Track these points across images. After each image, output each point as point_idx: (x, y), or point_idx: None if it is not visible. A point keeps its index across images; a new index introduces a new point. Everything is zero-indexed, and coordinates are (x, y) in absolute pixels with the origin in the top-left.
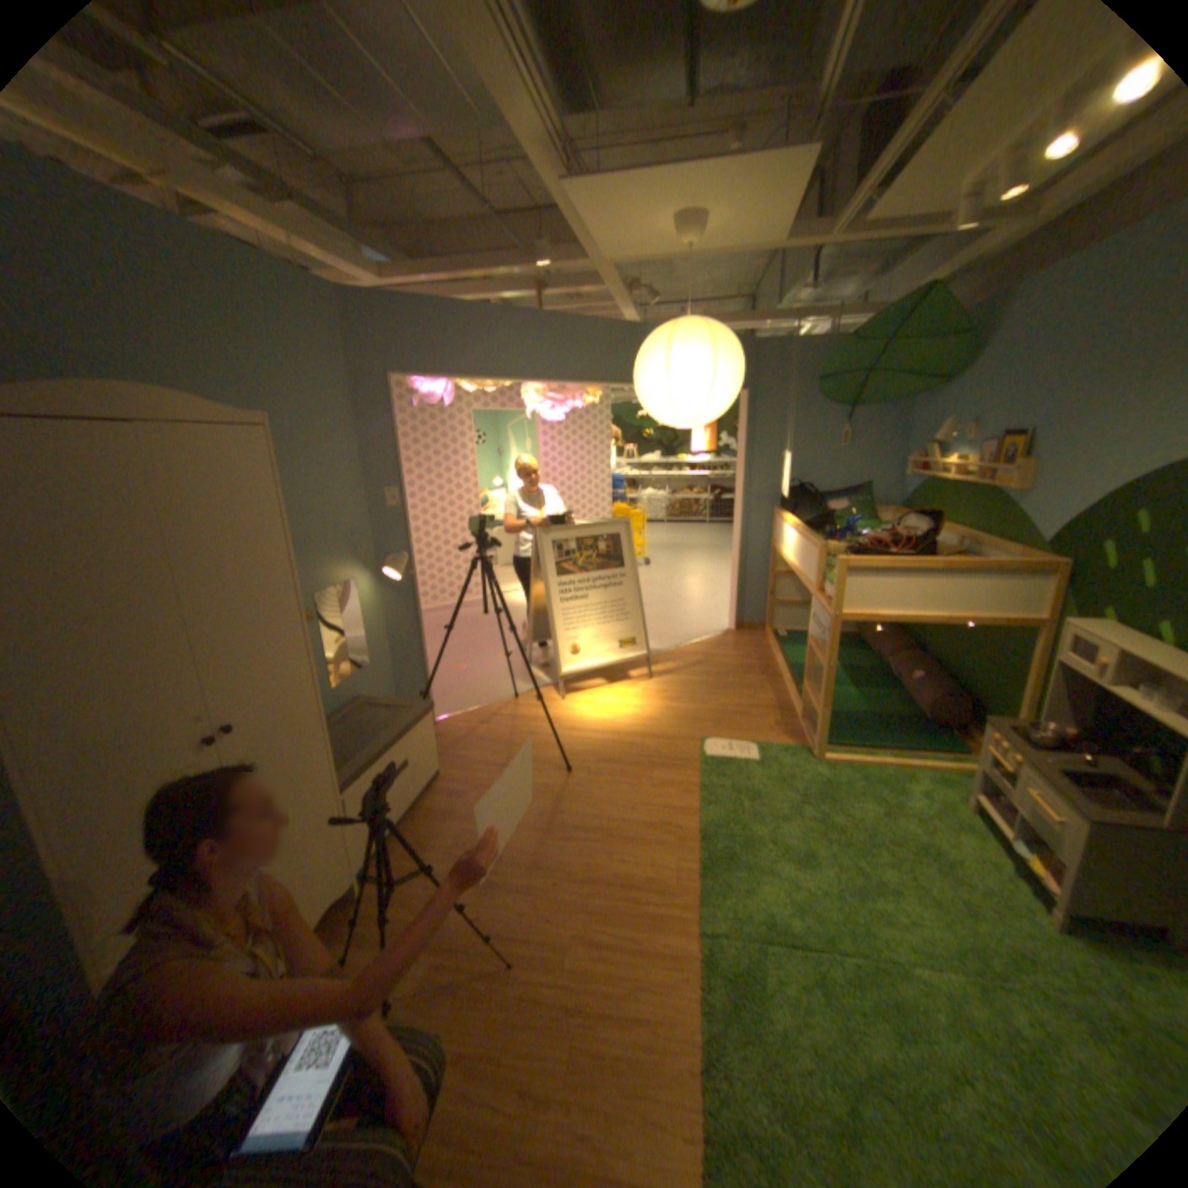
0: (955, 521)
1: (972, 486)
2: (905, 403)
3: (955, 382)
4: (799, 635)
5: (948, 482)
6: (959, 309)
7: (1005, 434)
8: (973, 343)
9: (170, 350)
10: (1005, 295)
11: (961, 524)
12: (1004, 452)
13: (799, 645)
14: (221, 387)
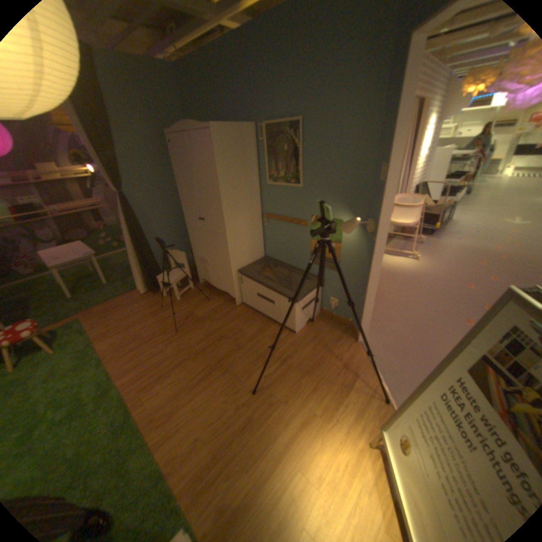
0: None
1: None
2: None
3: None
4: None
5: None
6: None
7: None
8: None
9: (271, 87)
10: None
11: None
12: None
13: None
14: (288, 98)
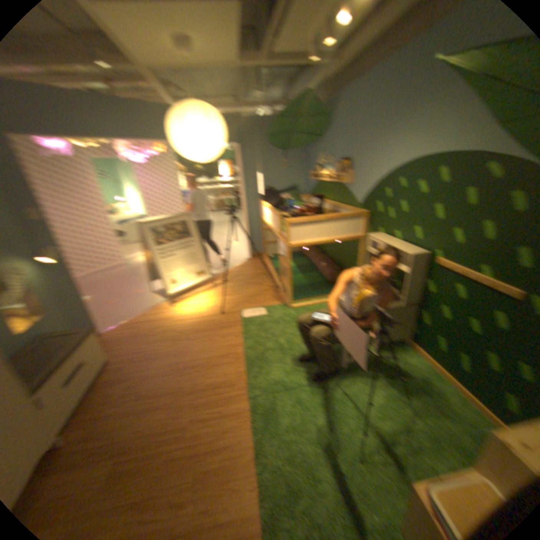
0: (328, 198)
1: (332, 182)
2: (305, 147)
3: (322, 137)
4: (277, 255)
5: (324, 181)
6: (319, 102)
7: (341, 159)
8: (326, 118)
9: None
10: (335, 97)
11: (330, 199)
12: (342, 167)
13: (277, 259)
14: None
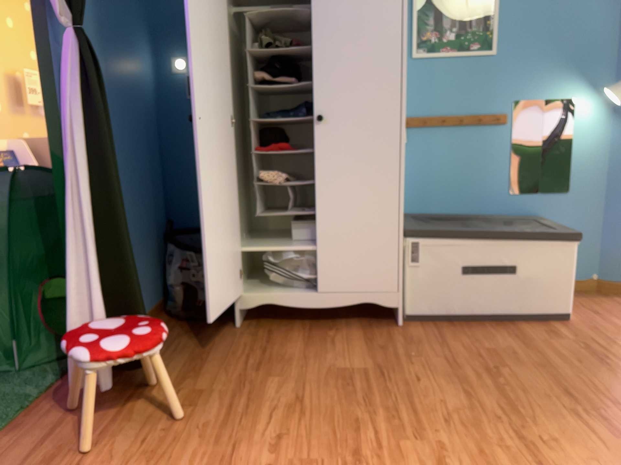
0: None
1: None
2: None
3: None
4: None
5: None
6: None
7: None
8: None
9: None
10: None
11: None
12: None
13: None
14: None
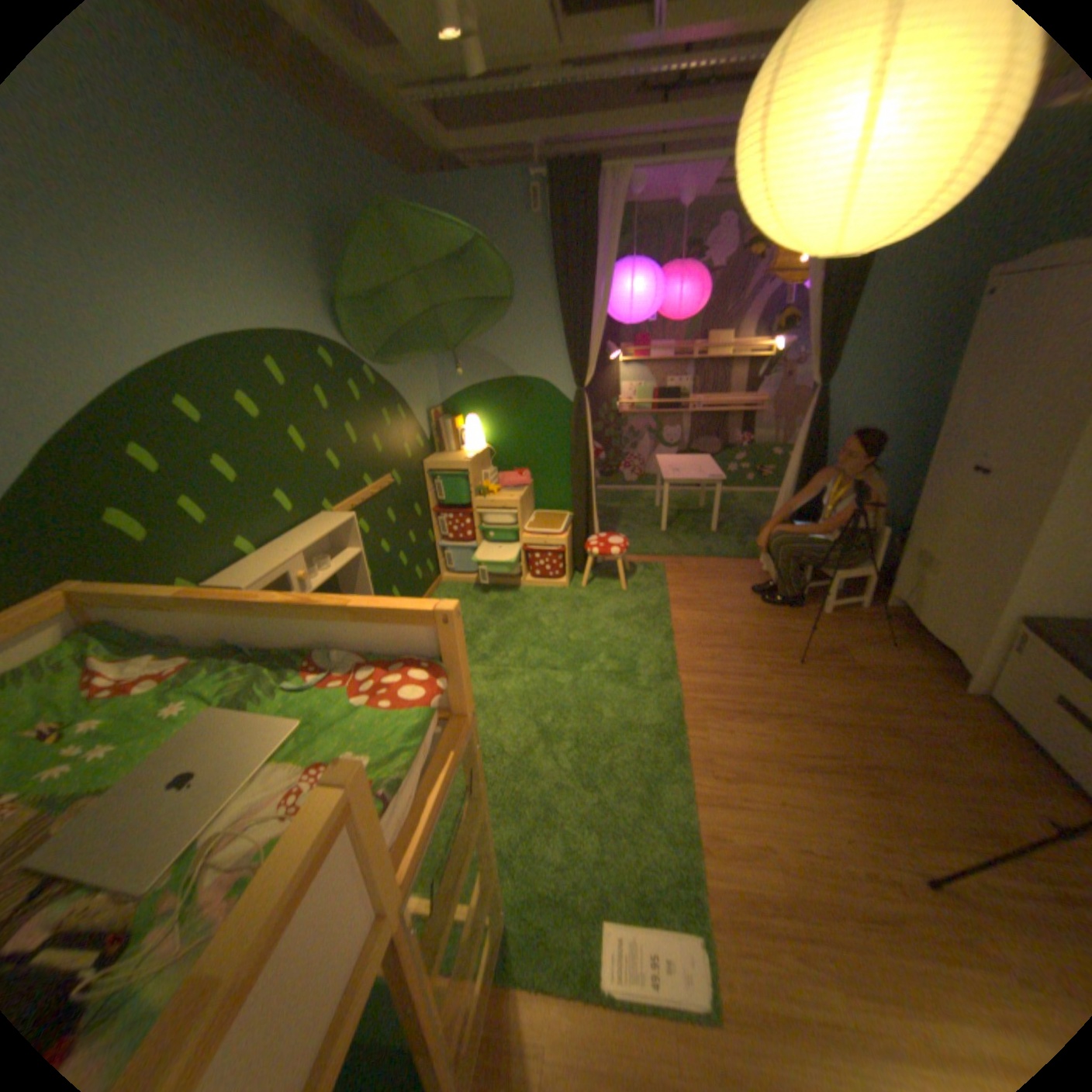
0: None
1: None
2: None
3: None
4: None
5: None
6: None
7: None
8: None
9: None
10: None
11: None
12: None
13: None
14: None
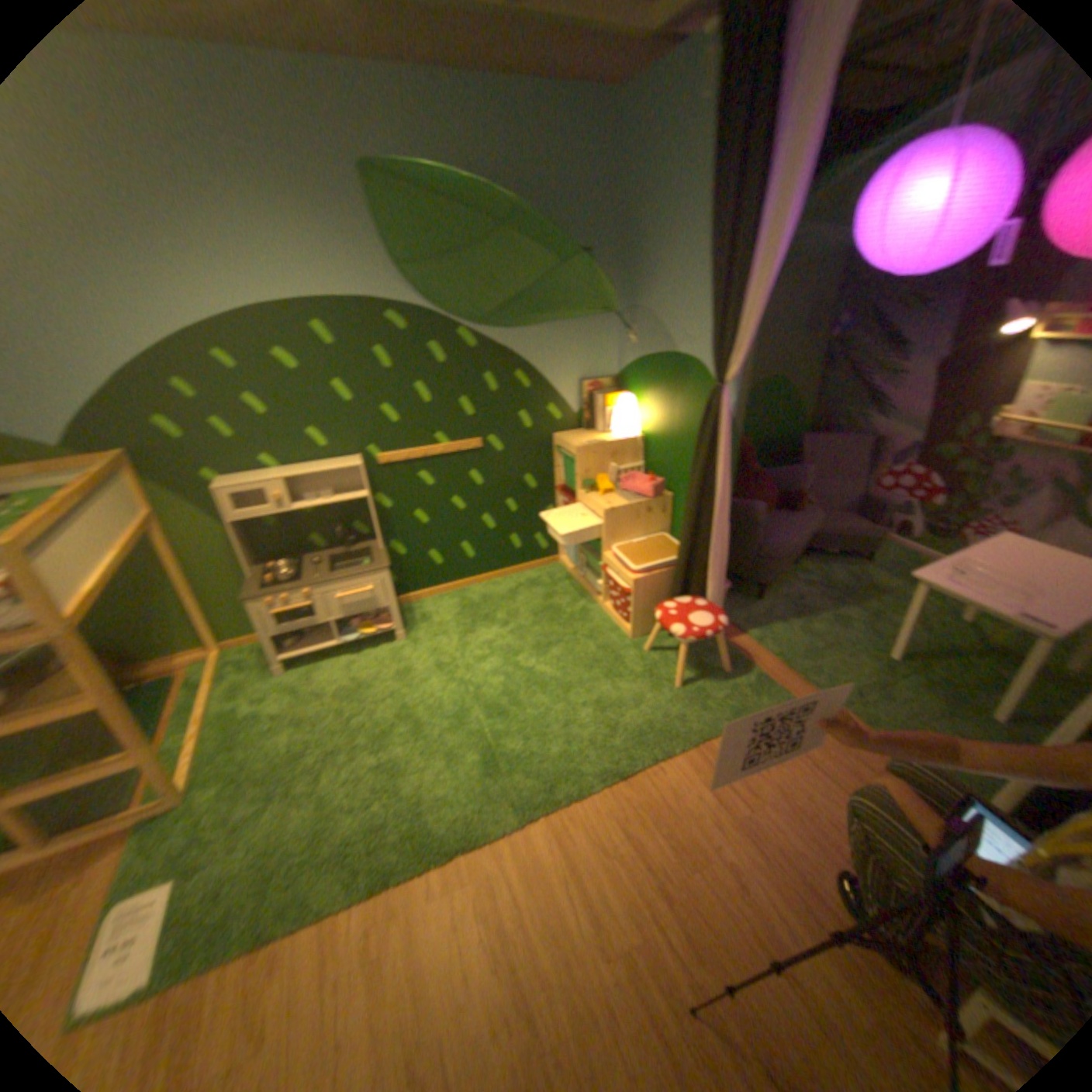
0: None
1: None
2: None
3: None
4: None
5: None
6: None
7: None
8: None
9: None
10: None
11: None
12: None
13: None
14: None
